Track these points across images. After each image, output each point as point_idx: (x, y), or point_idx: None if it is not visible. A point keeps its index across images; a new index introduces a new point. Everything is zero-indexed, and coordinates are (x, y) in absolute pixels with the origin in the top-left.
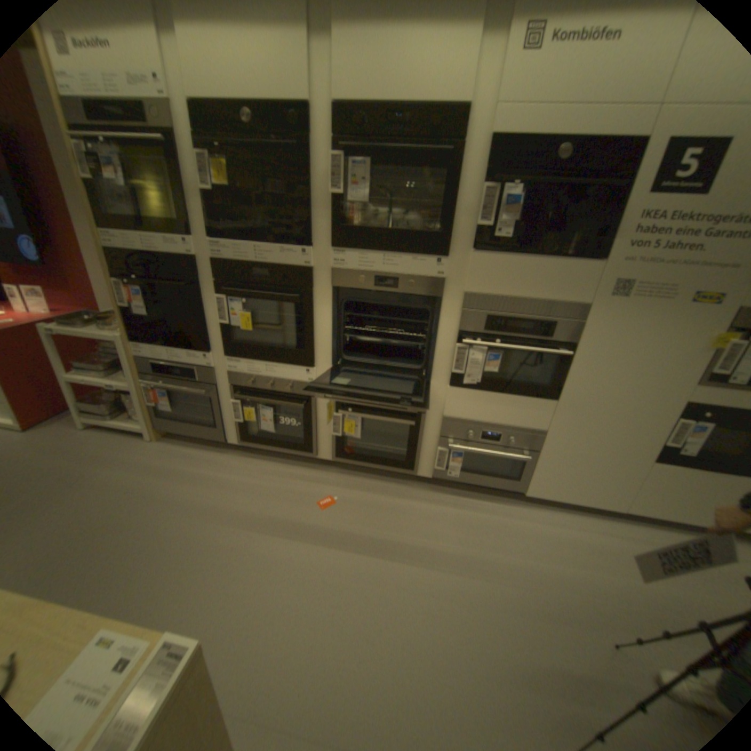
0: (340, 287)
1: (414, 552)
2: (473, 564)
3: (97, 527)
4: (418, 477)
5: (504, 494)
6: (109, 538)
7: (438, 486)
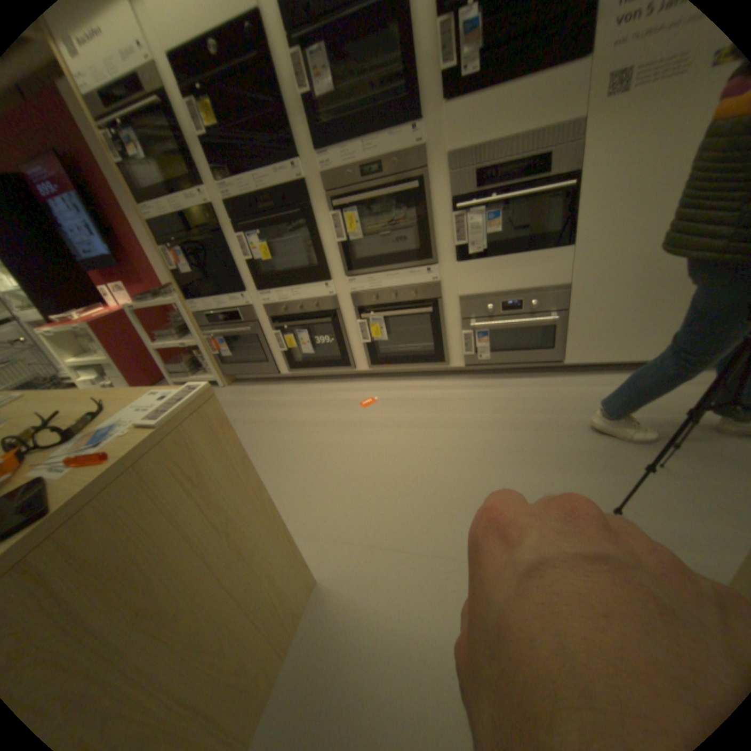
0: (331, 186)
1: (450, 422)
2: (508, 423)
3: None
4: (452, 366)
5: (546, 368)
6: None
7: (475, 373)
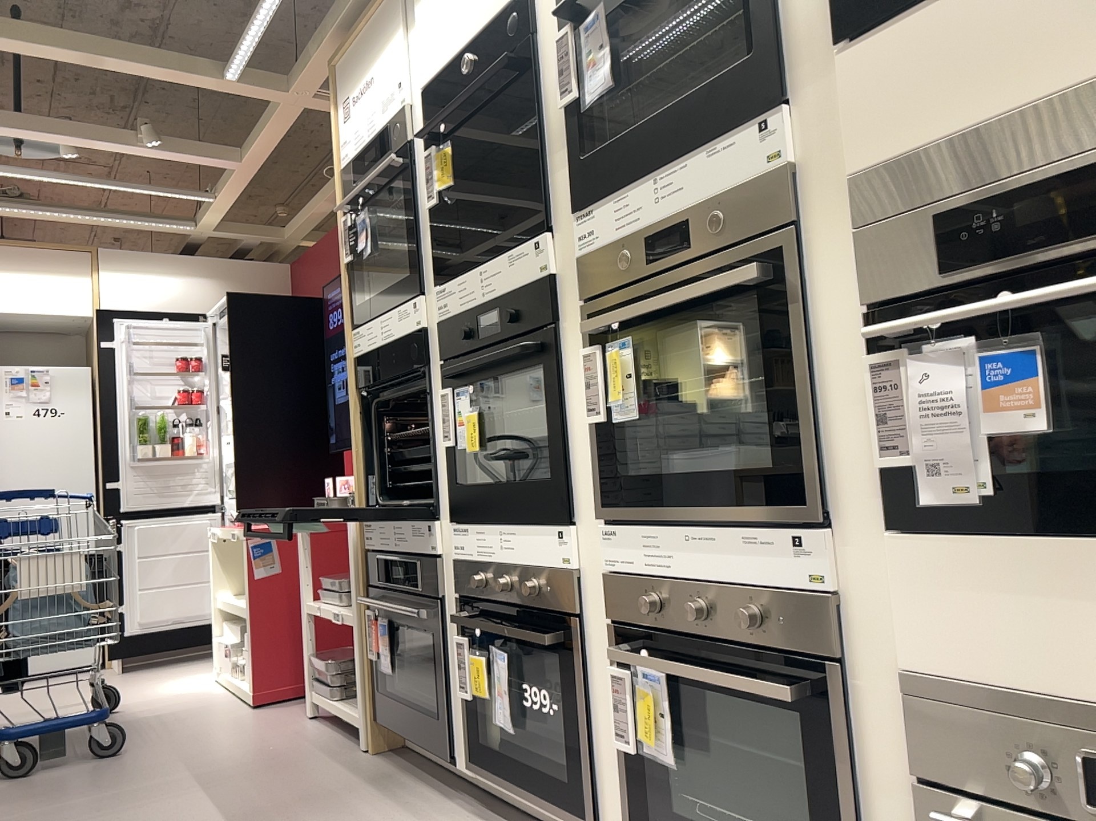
0: (592, 291)
1: None
2: None
3: None
4: None
5: None
6: None
7: None
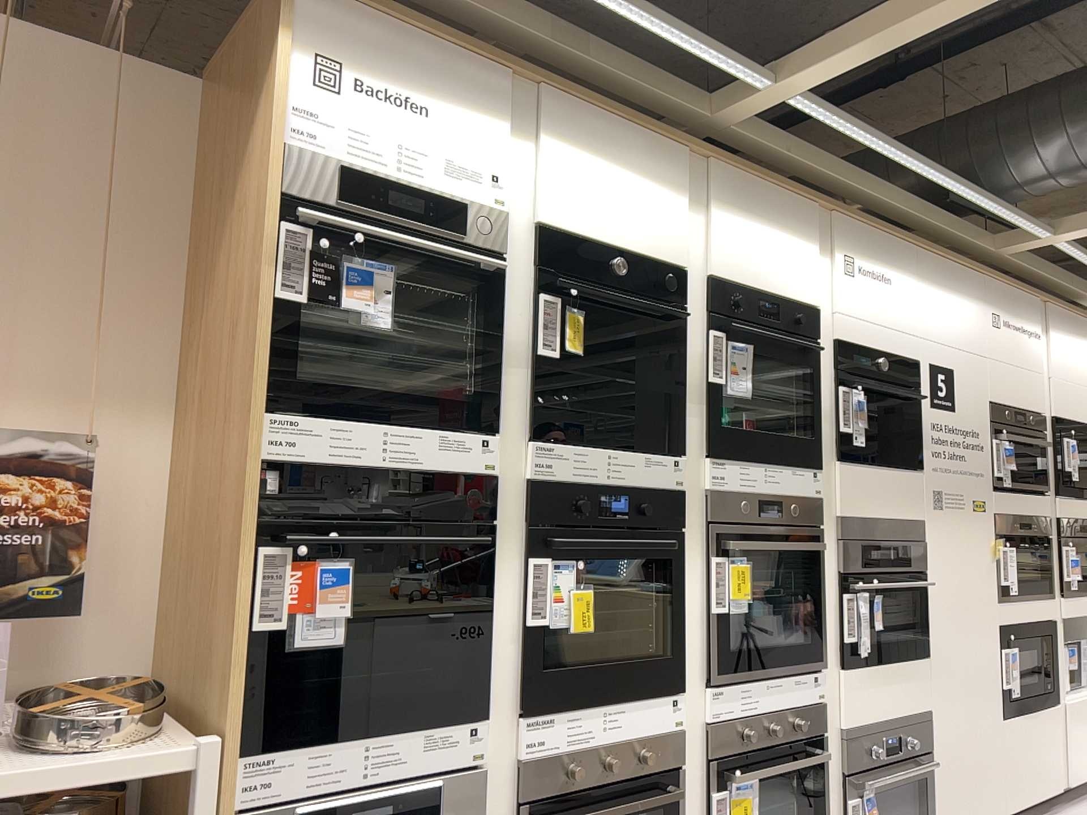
0: (711, 513)
1: None
2: None
3: None
4: None
5: None
6: None
7: None
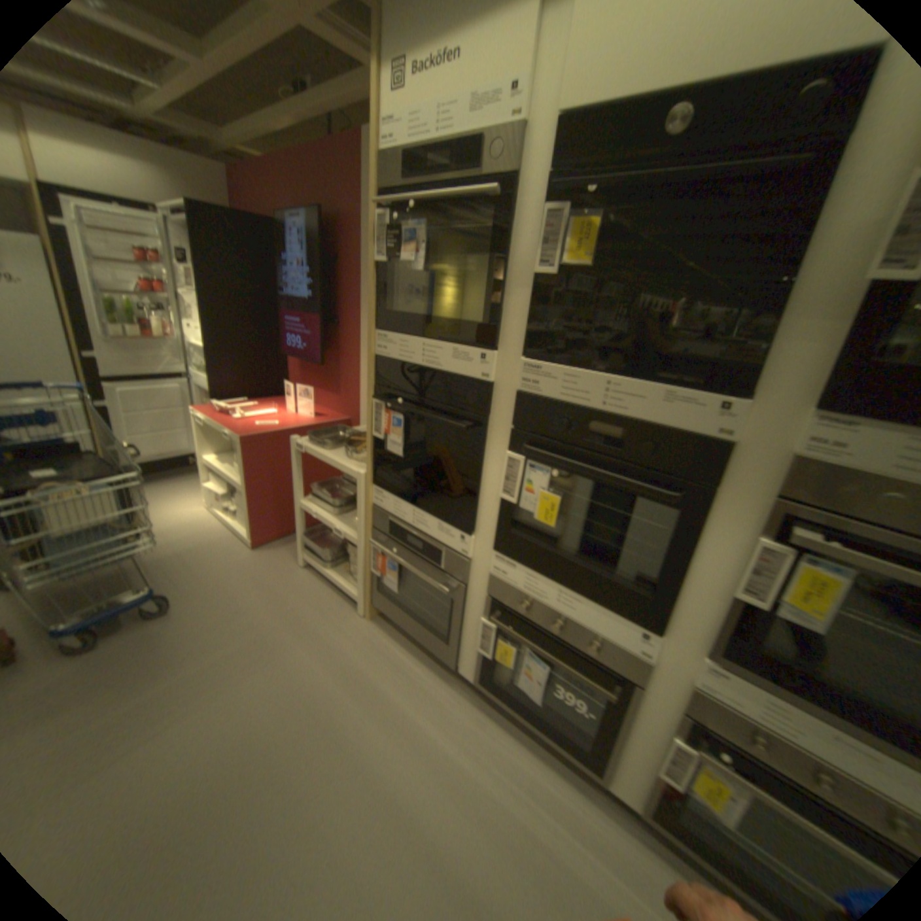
0: (808, 499)
1: None
2: None
3: (257, 759)
4: None
5: None
6: (262, 795)
7: None
